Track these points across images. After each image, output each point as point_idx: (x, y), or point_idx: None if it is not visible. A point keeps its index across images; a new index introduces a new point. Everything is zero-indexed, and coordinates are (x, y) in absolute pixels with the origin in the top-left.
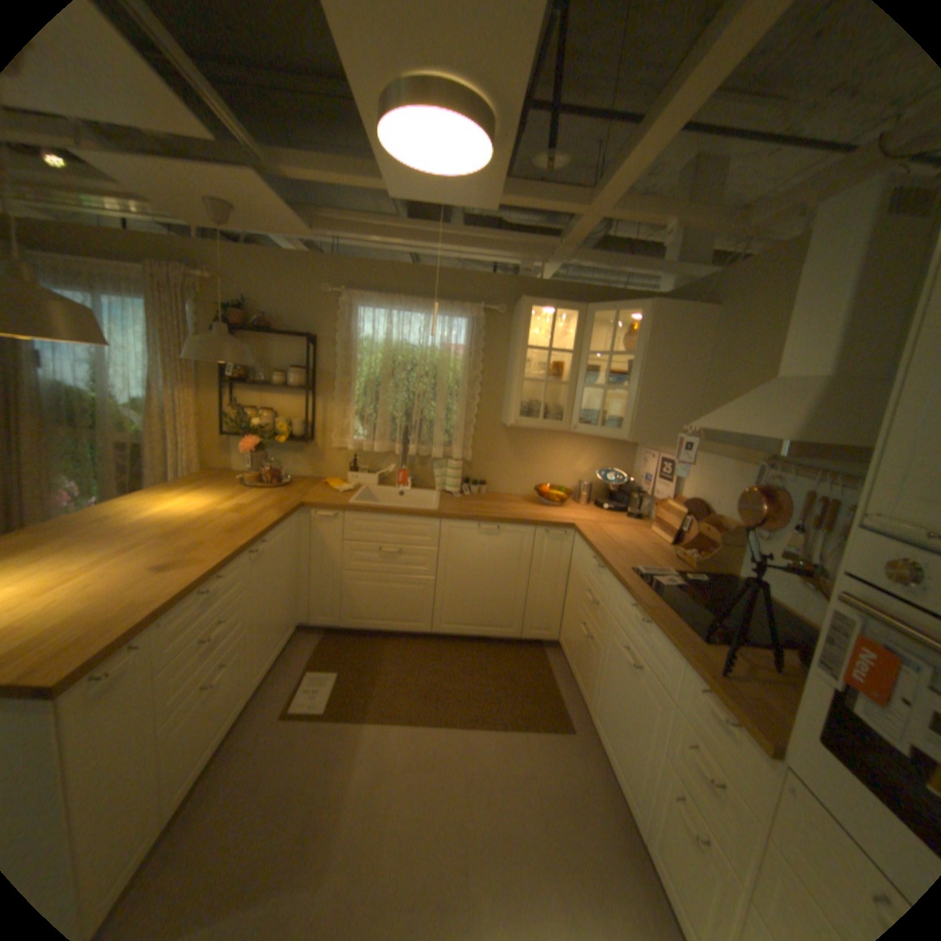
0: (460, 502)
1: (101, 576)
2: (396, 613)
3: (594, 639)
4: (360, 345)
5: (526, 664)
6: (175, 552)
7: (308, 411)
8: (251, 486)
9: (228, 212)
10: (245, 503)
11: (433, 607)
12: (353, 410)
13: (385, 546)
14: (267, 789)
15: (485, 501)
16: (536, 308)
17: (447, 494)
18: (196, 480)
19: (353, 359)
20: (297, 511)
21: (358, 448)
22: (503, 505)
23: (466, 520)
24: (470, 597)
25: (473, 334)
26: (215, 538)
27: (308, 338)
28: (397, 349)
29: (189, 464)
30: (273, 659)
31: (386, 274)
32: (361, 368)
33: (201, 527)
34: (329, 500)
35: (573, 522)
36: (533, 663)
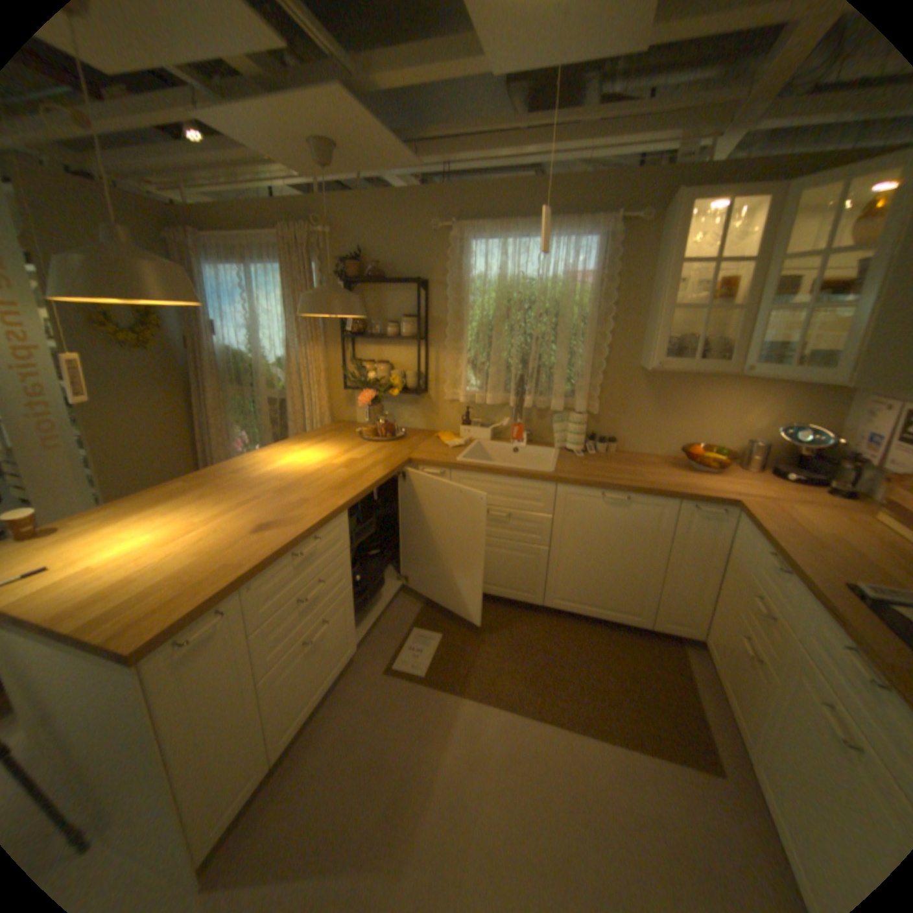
0: (582, 464)
1: (214, 531)
2: (505, 580)
3: (766, 665)
4: (471, 284)
5: (659, 664)
6: (280, 509)
7: (422, 362)
8: (367, 440)
9: (331, 151)
10: (357, 458)
11: (546, 580)
12: (464, 359)
13: (494, 509)
14: (364, 748)
15: (615, 462)
16: (699, 203)
17: (567, 453)
18: (324, 433)
19: (465, 302)
20: (404, 468)
21: (470, 400)
22: (638, 469)
23: (588, 487)
24: (590, 575)
25: (607, 254)
26: (319, 496)
27: (418, 283)
28: (513, 285)
29: (321, 418)
30: (382, 611)
31: (500, 194)
32: (473, 311)
33: (311, 482)
34: (437, 456)
35: (740, 498)
36: (669, 664)
